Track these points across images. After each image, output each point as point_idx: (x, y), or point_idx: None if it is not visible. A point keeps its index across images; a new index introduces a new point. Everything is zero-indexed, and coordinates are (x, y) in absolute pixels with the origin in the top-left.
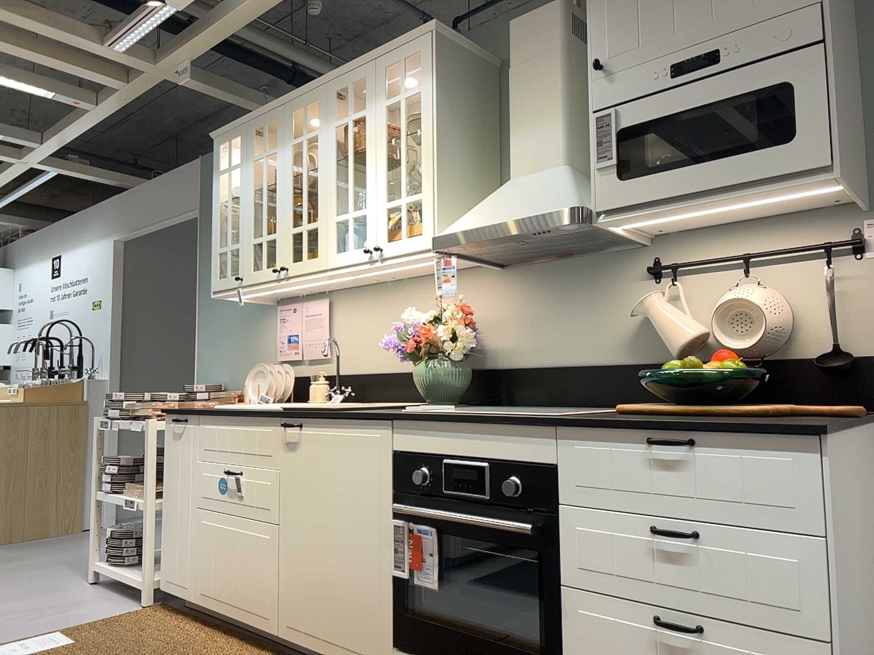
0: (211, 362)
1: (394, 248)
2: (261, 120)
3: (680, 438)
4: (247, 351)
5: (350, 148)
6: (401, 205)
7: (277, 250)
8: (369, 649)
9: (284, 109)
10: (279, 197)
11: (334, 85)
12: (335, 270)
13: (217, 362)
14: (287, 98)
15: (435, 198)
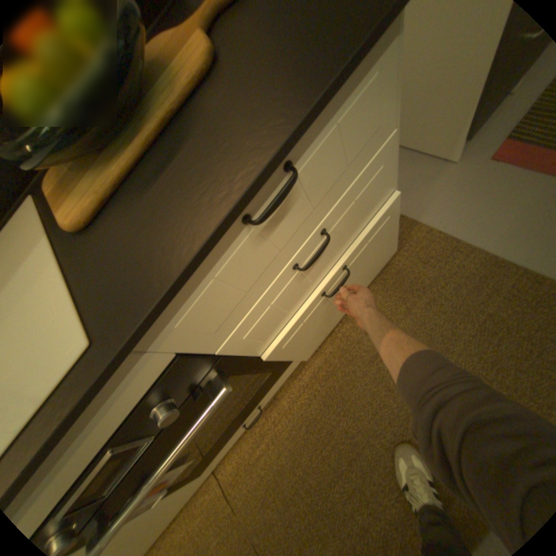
0: None
1: None
2: None
3: (271, 176)
4: None
5: None
6: None
7: None
8: (187, 494)
9: None
10: None
11: None
12: None
13: None
14: None
15: None
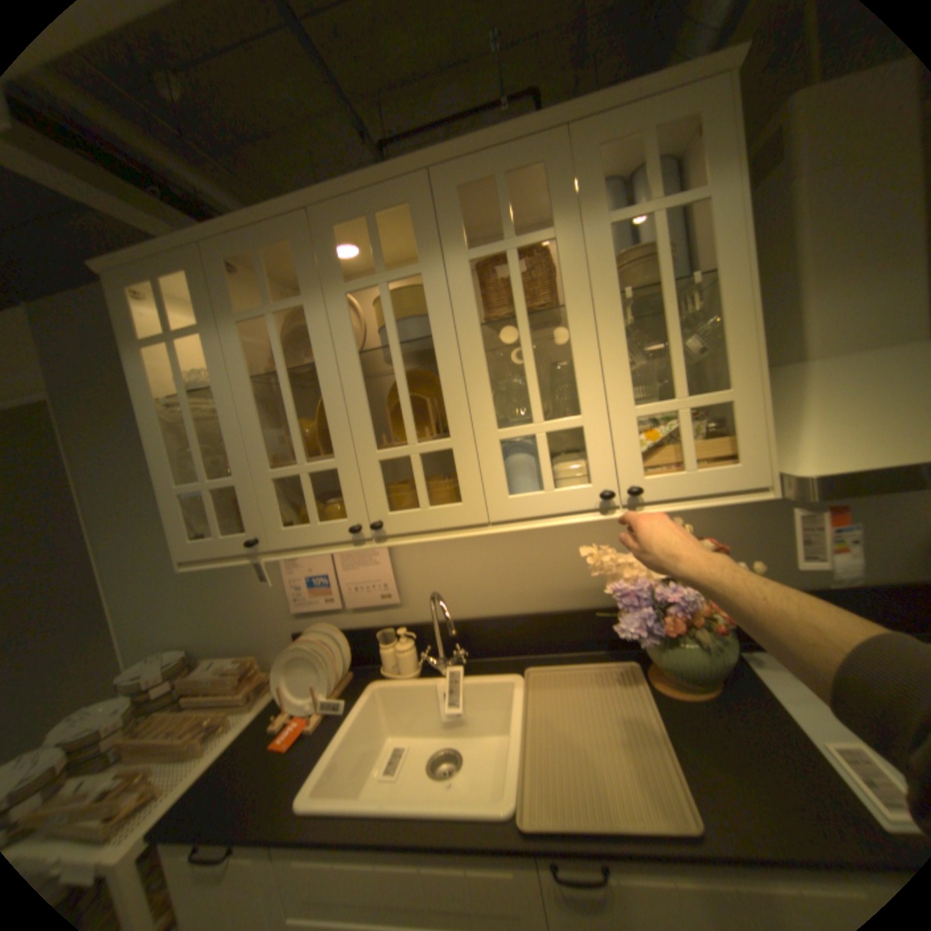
0: (145, 620)
1: (670, 488)
2: (241, 238)
3: None
4: (221, 600)
5: (521, 302)
6: (681, 413)
7: (348, 490)
8: None
9: (306, 217)
10: (328, 391)
11: (451, 172)
12: (511, 524)
13: (159, 618)
14: (314, 194)
15: (767, 401)
